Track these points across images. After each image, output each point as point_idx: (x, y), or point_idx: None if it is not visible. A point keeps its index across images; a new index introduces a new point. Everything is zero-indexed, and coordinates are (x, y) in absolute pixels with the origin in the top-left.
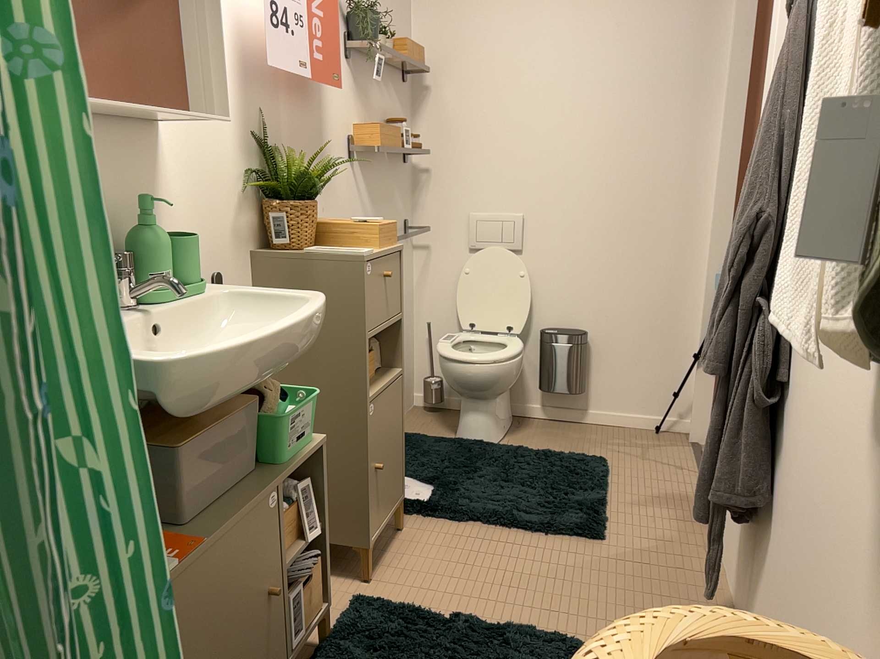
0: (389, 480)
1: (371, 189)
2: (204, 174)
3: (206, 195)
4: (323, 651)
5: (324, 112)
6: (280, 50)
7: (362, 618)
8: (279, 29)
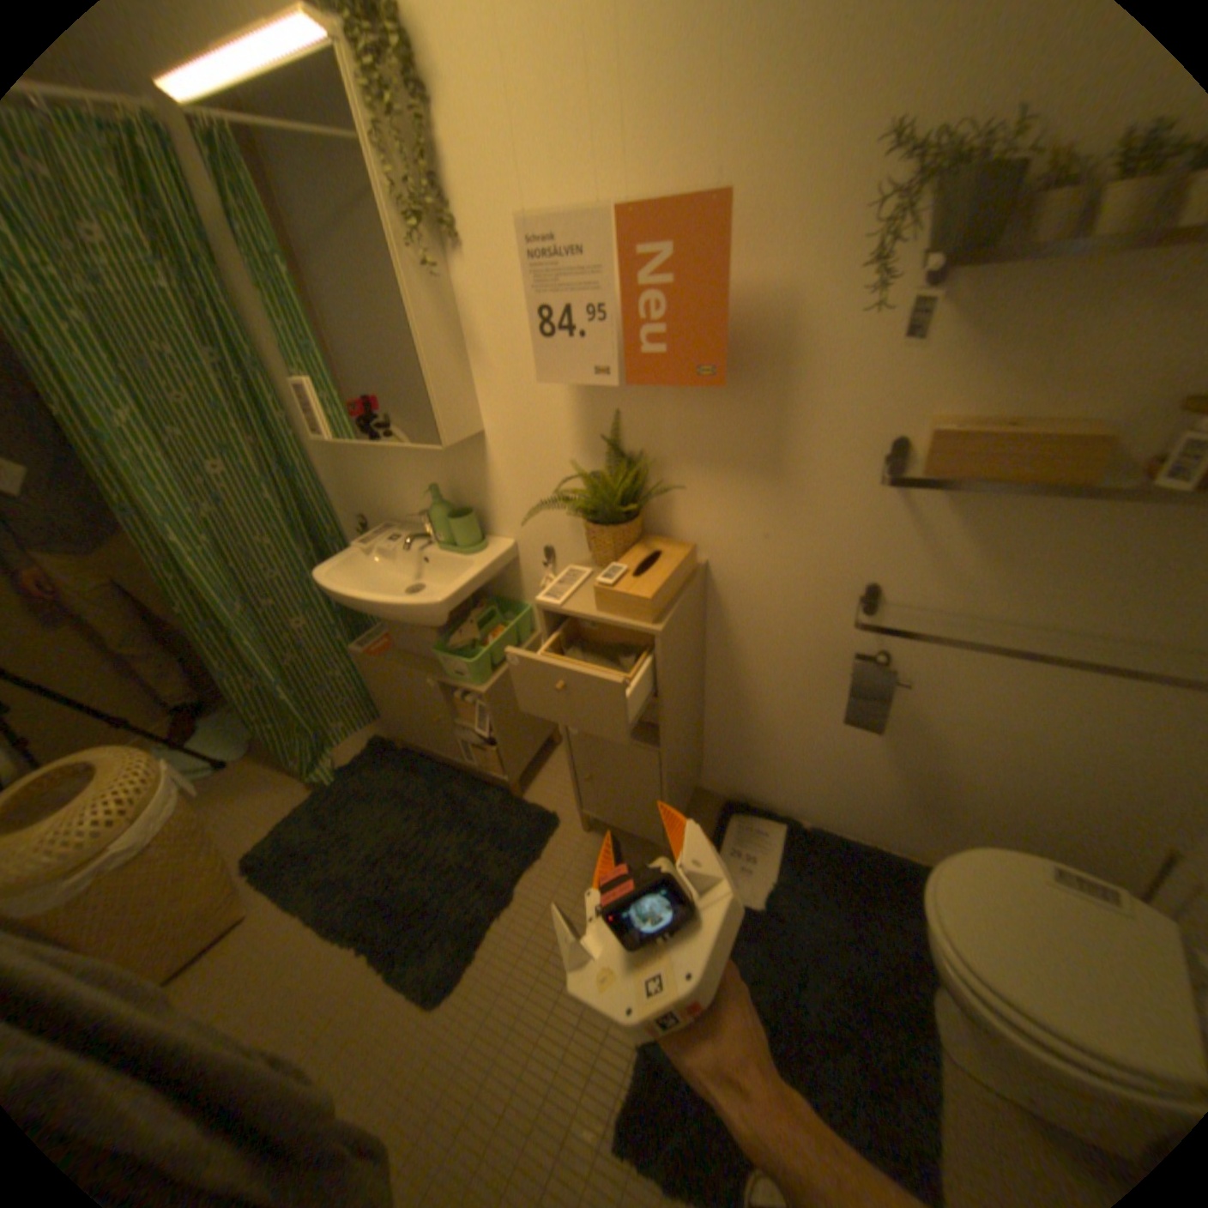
0: (617, 802)
1: (997, 529)
2: (525, 468)
3: (528, 485)
4: (499, 794)
5: (788, 393)
6: (551, 356)
7: (522, 817)
8: (548, 330)
